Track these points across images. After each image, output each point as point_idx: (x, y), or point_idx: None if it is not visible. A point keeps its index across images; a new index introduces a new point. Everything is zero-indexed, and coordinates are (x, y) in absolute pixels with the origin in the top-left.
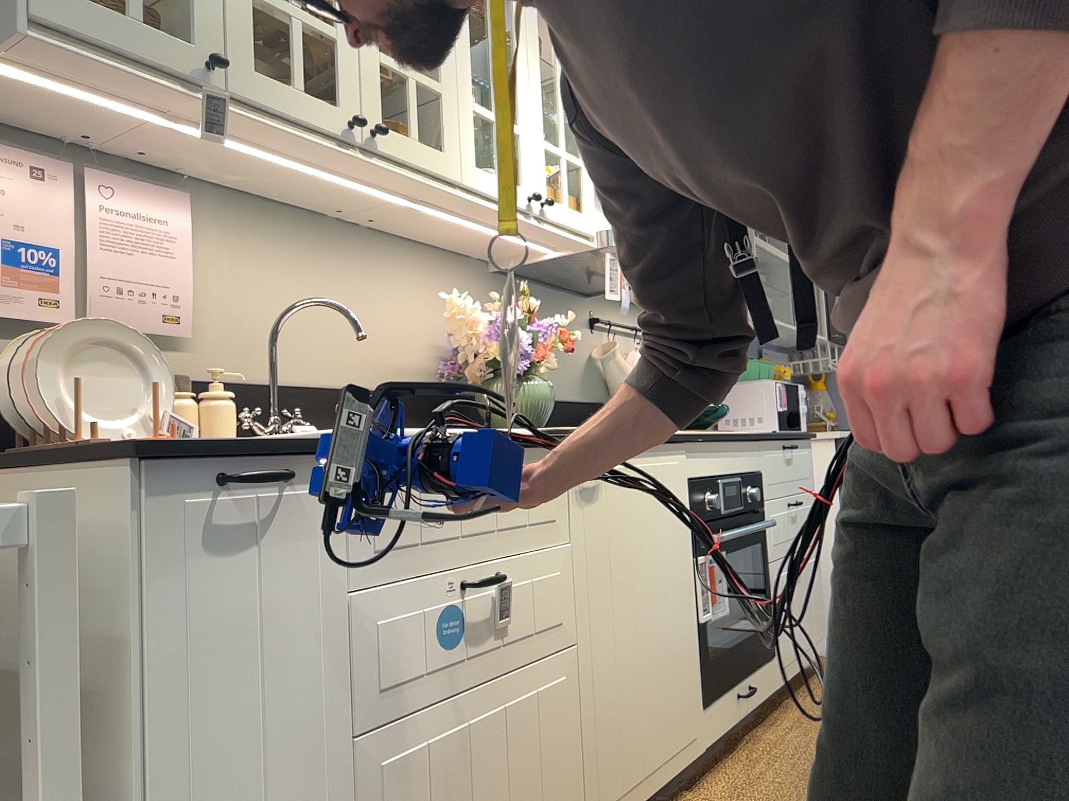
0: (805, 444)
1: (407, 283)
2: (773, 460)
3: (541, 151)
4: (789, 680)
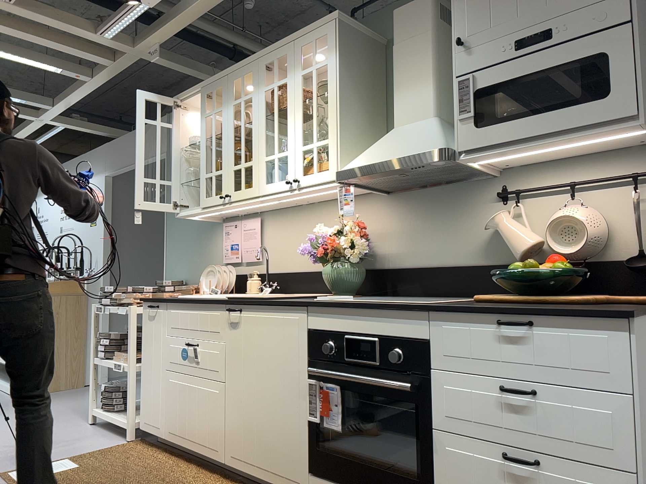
0: (586, 324)
1: (334, 219)
2: (458, 333)
3: (298, 153)
4: None
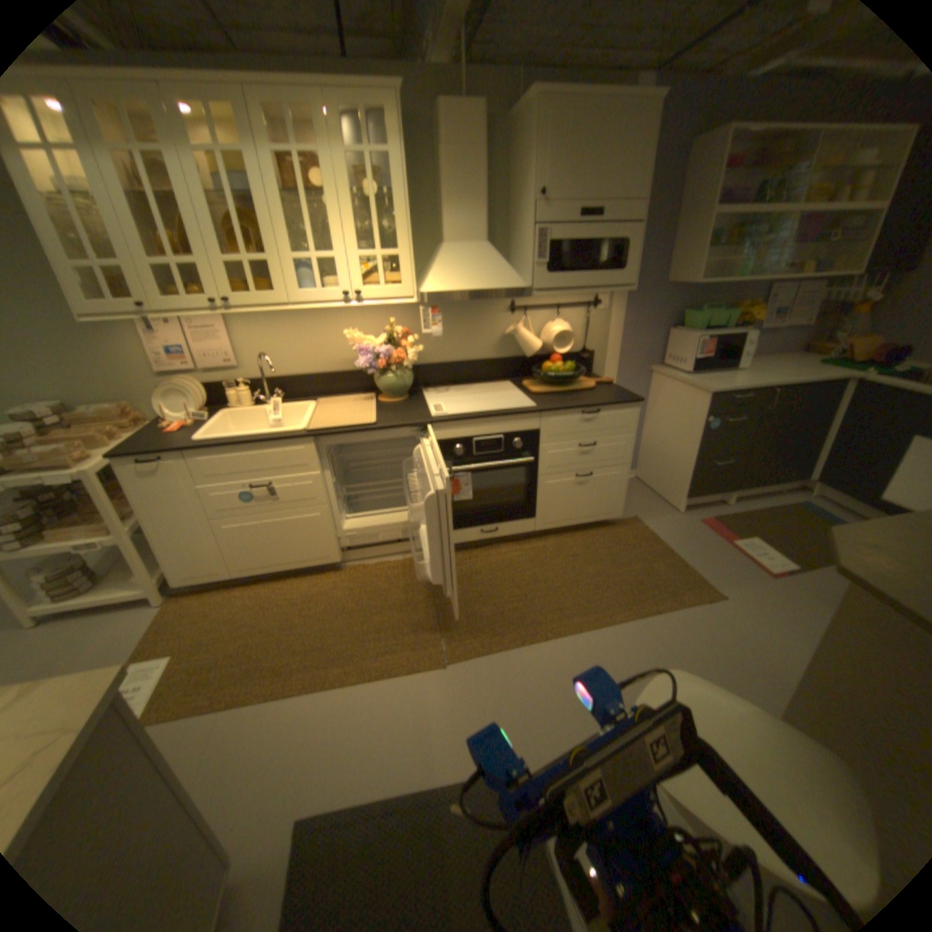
0: (623, 409)
1: (347, 321)
2: (558, 424)
3: (355, 263)
4: (551, 530)
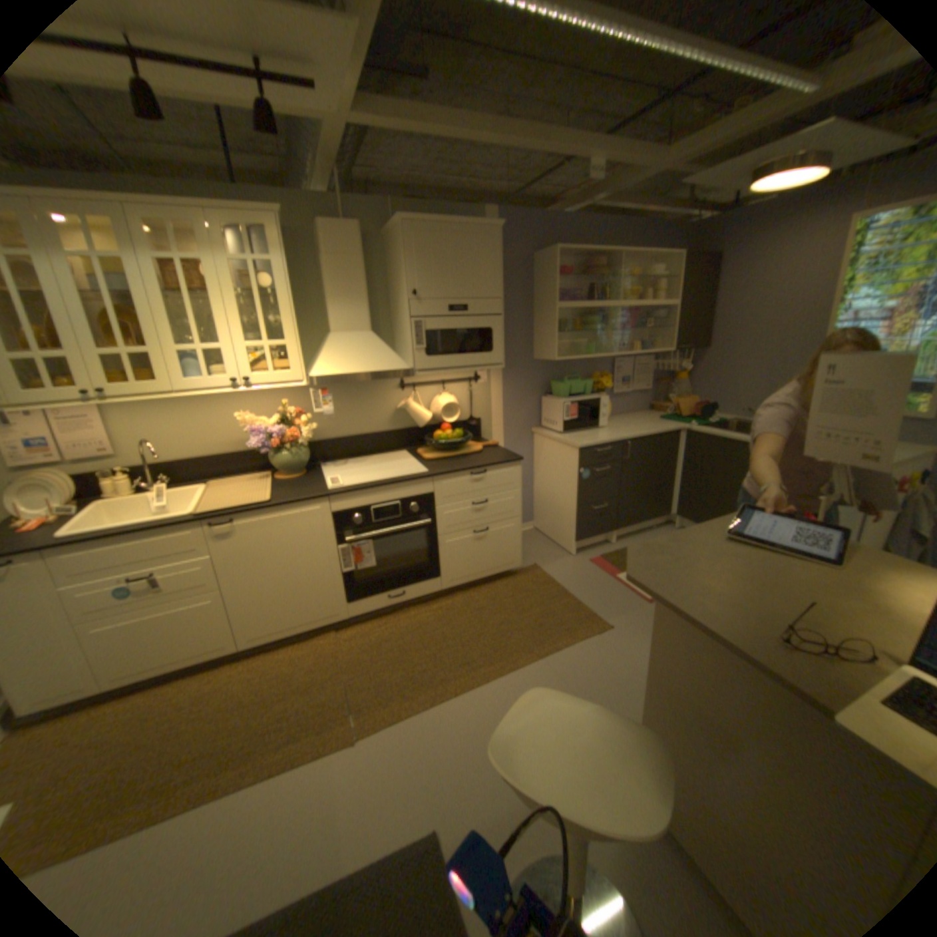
0: (506, 468)
1: (239, 404)
2: (451, 486)
3: (243, 352)
4: (457, 588)
